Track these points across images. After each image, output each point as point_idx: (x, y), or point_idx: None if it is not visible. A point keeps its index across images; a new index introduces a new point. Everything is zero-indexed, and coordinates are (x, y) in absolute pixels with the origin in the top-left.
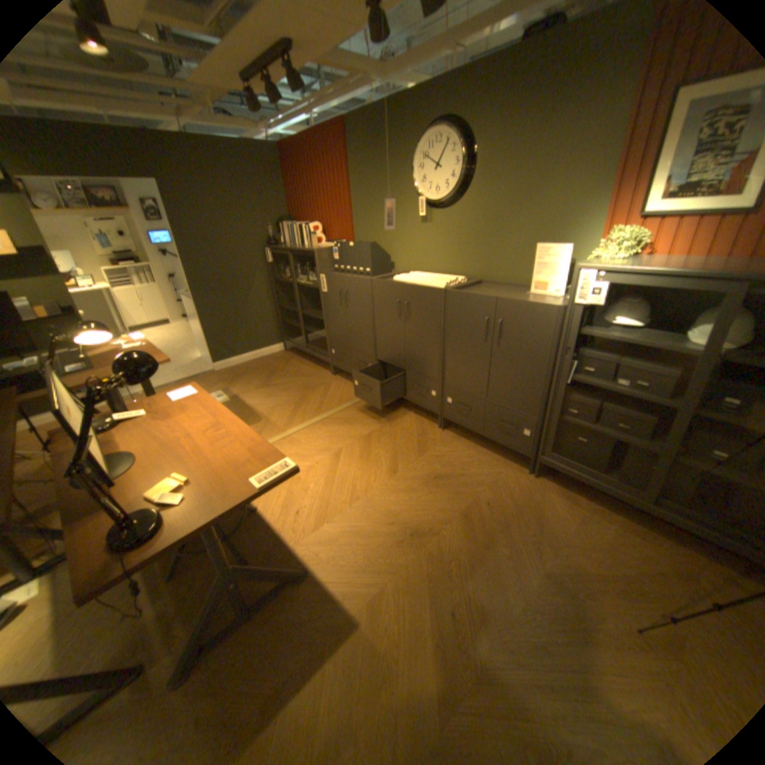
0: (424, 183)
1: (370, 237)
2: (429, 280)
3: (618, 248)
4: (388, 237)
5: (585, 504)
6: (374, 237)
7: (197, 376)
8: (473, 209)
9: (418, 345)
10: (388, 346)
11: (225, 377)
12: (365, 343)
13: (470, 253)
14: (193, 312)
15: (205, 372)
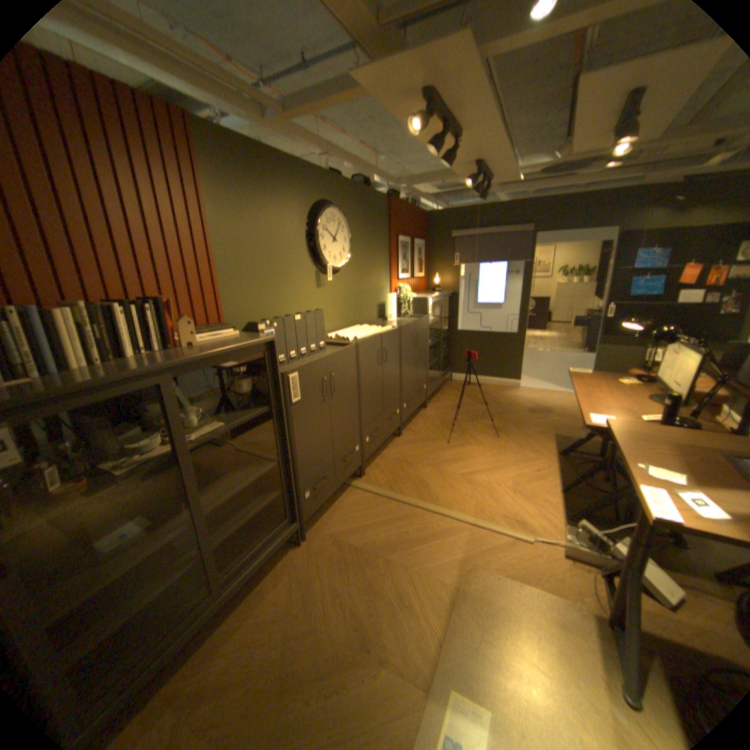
0: (326, 252)
1: (256, 311)
2: (368, 330)
3: (409, 292)
4: (283, 307)
5: (434, 400)
6: (262, 310)
7: None
8: (349, 276)
9: (390, 380)
10: (373, 403)
11: None
12: (353, 424)
13: (351, 308)
14: None
15: None
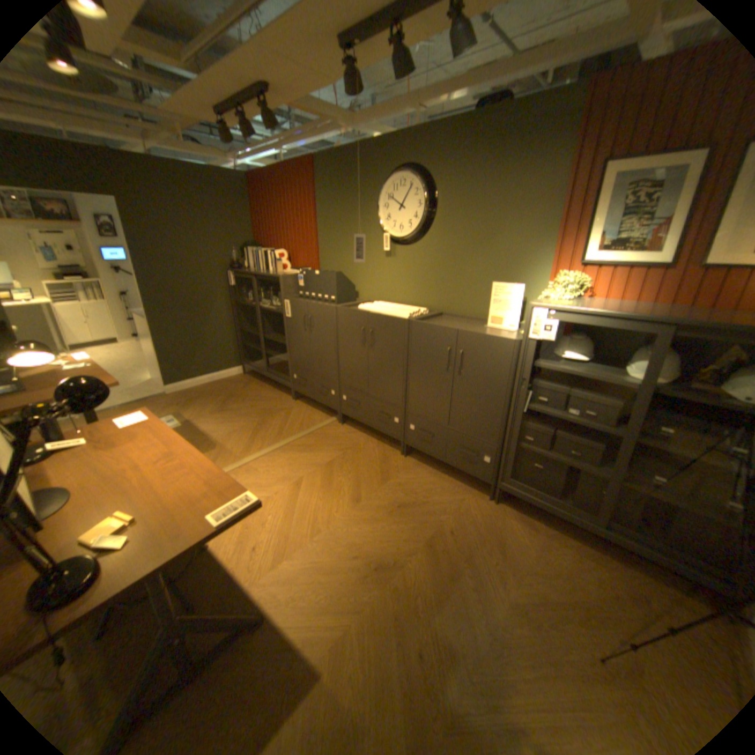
0: (389, 222)
1: (336, 267)
2: (393, 310)
3: (563, 291)
4: (353, 268)
5: (543, 530)
6: (339, 267)
7: (145, 399)
8: (434, 248)
9: (382, 372)
10: (352, 373)
11: (177, 401)
12: (329, 369)
13: (431, 287)
14: (146, 332)
15: (155, 395)
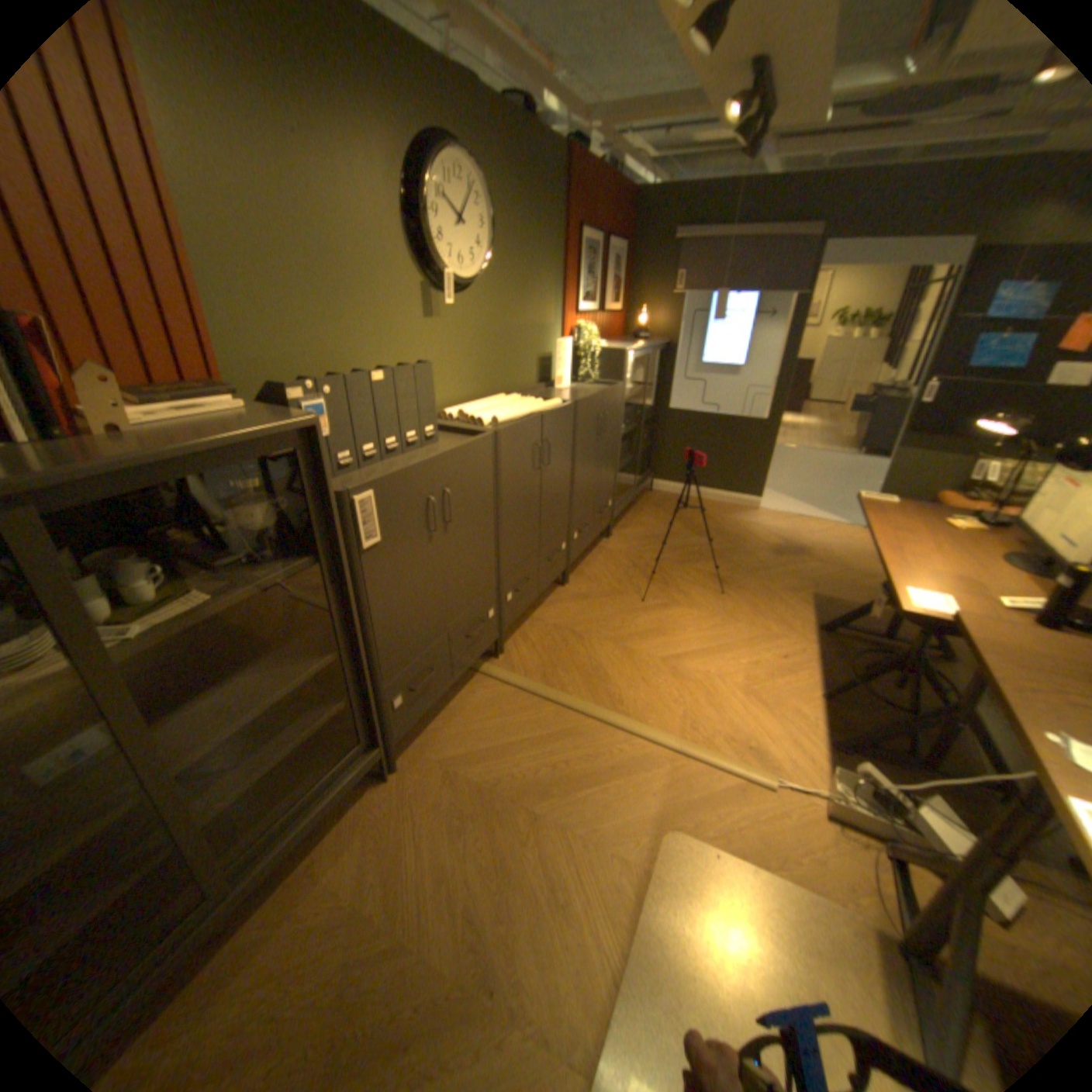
0: (443, 244)
1: (296, 358)
2: (520, 405)
3: (596, 338)
4: (356, 352)
5: (624, 524)
6: (309, 357)
7: None
8: (489, 299)
9: (555, 496)
10: (522, 537)
11: None
12: (485, 574)
13: (490, 361)
14: None
15: None
